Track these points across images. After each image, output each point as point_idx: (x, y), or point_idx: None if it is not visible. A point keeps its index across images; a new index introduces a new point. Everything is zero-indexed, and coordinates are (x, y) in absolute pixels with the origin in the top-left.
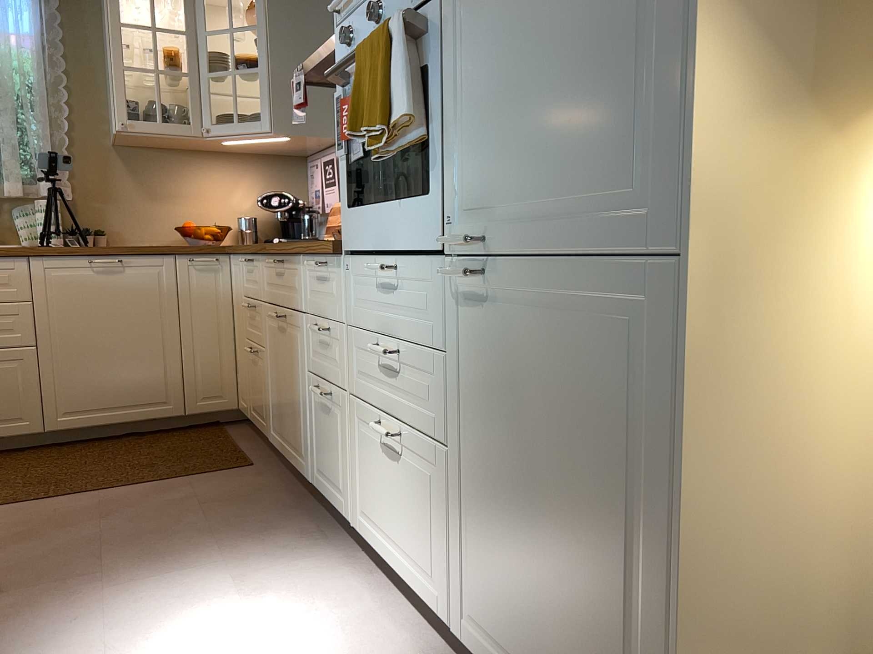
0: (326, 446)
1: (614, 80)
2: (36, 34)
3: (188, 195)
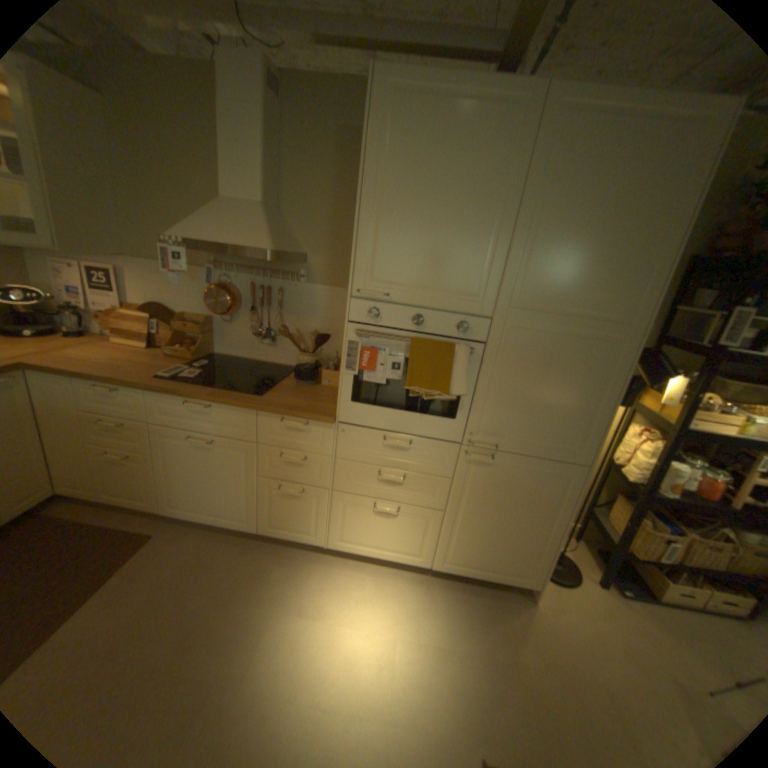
0: (288, 514)
1: (574, 417)
2: None
3: None
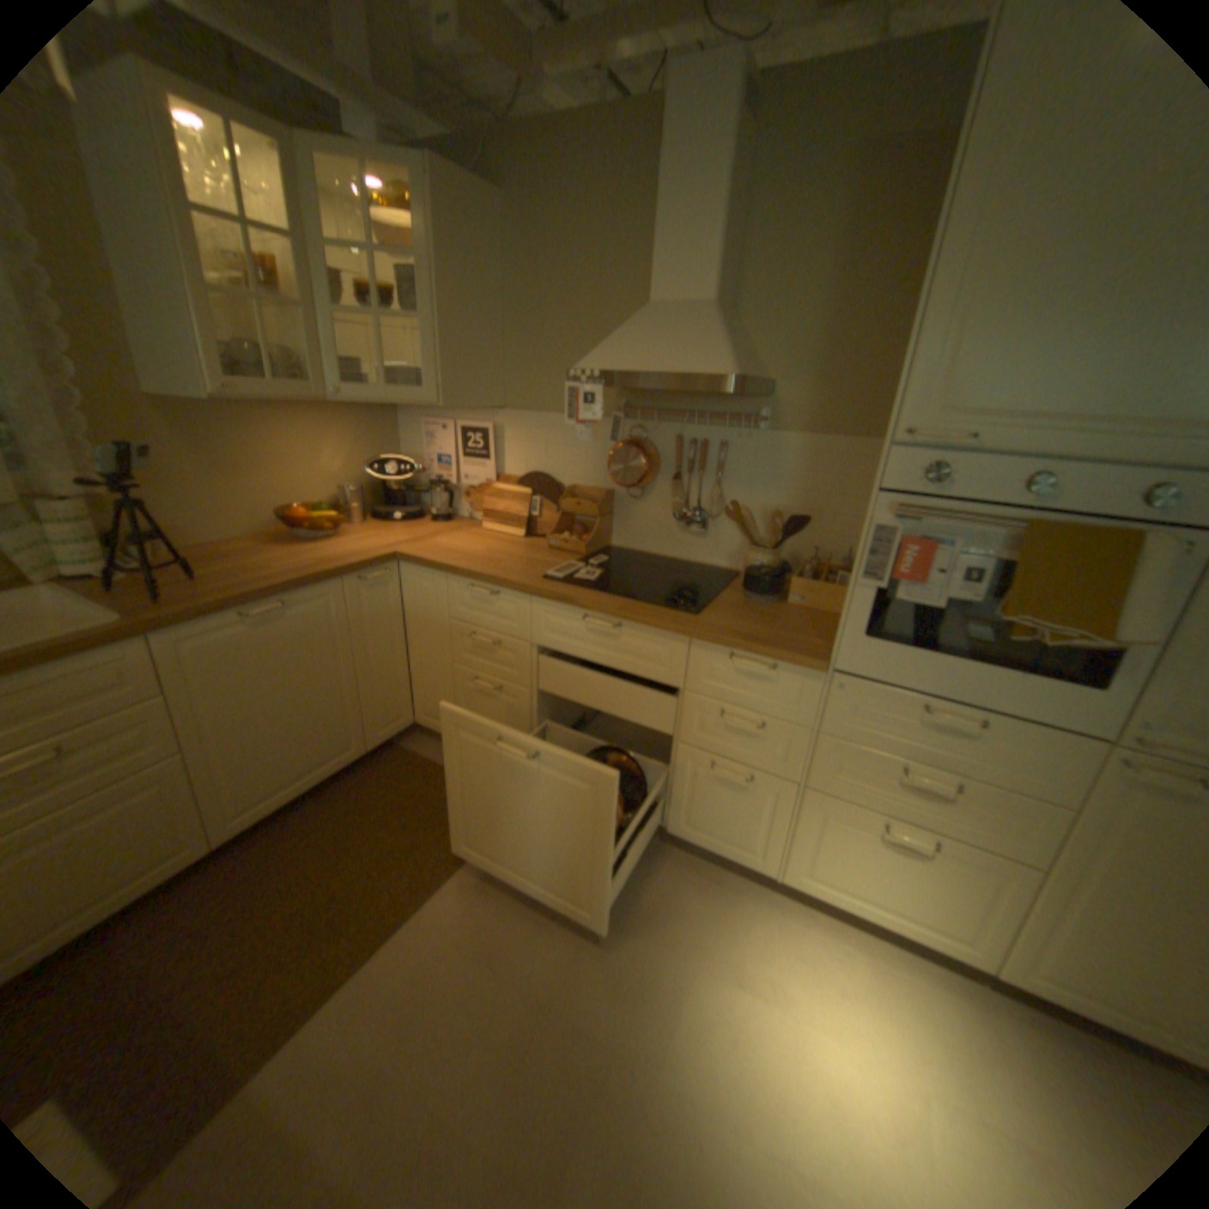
0: (720, 811)
1: None
2: None
3: (266, 462)
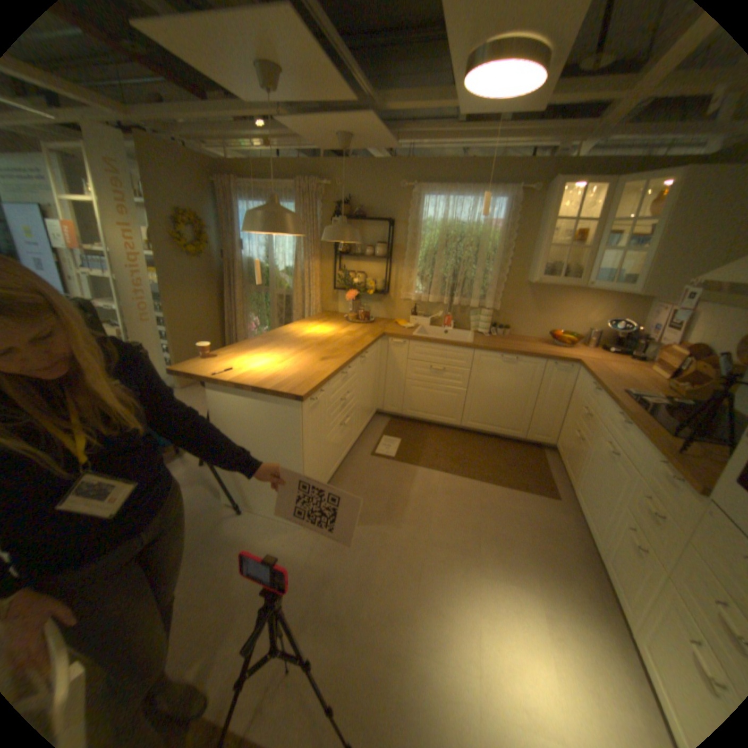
0: (626, 565)
1: None
2: (505, 220)
3: (561, 311)
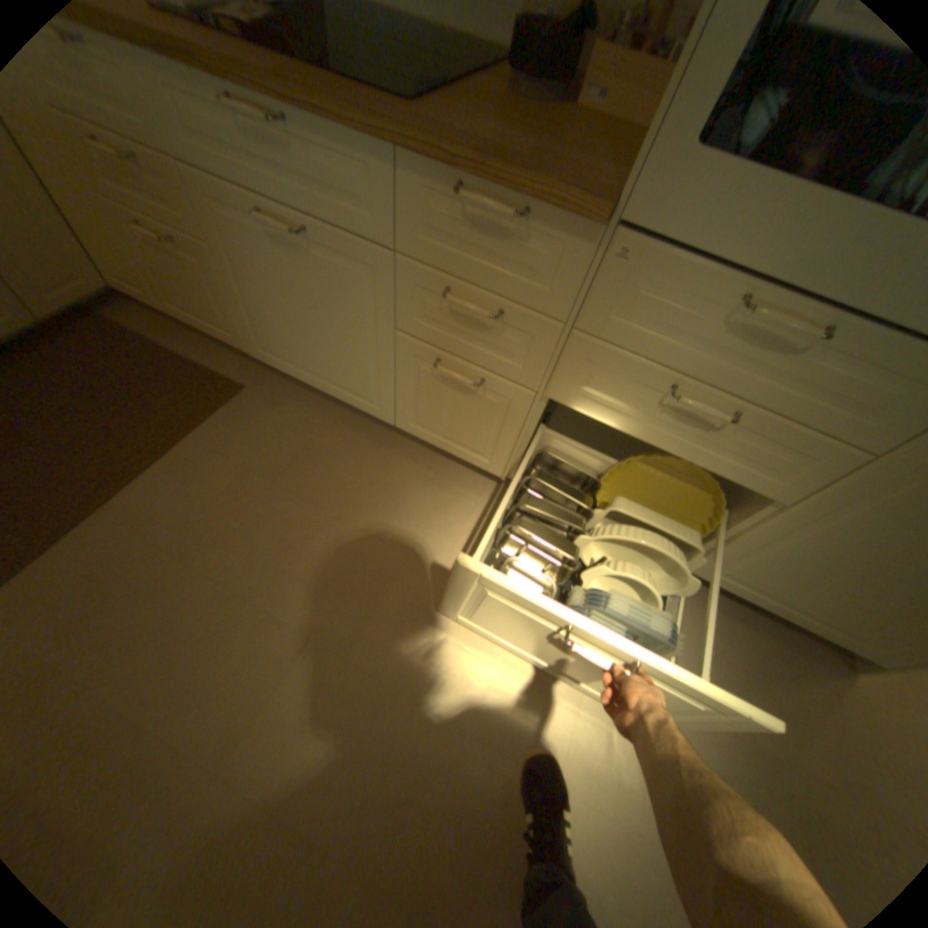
0: (447, 412)
1: None
2: None
3: None
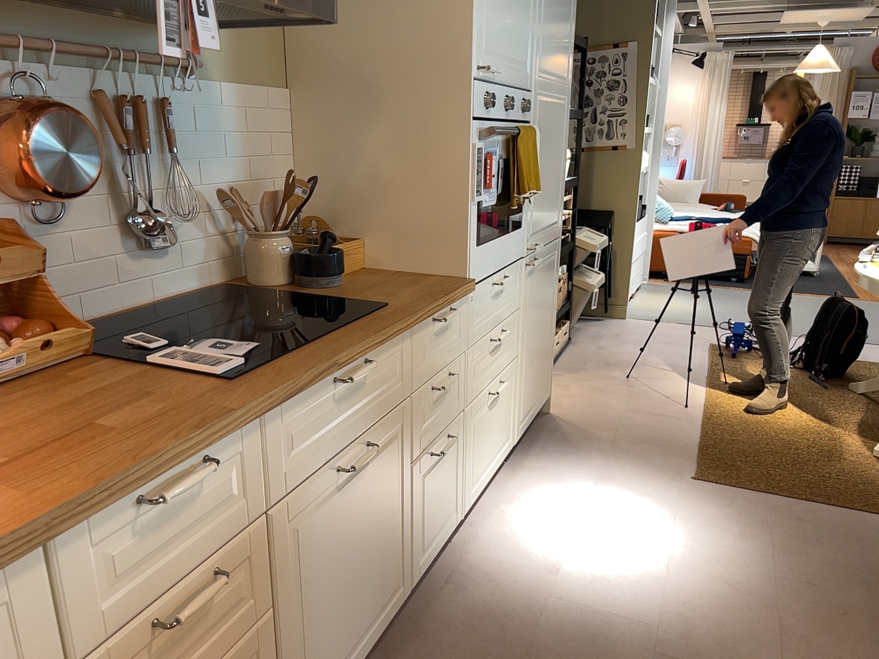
0: (436, 502)
1: (557, 188)
2: None
3: None
